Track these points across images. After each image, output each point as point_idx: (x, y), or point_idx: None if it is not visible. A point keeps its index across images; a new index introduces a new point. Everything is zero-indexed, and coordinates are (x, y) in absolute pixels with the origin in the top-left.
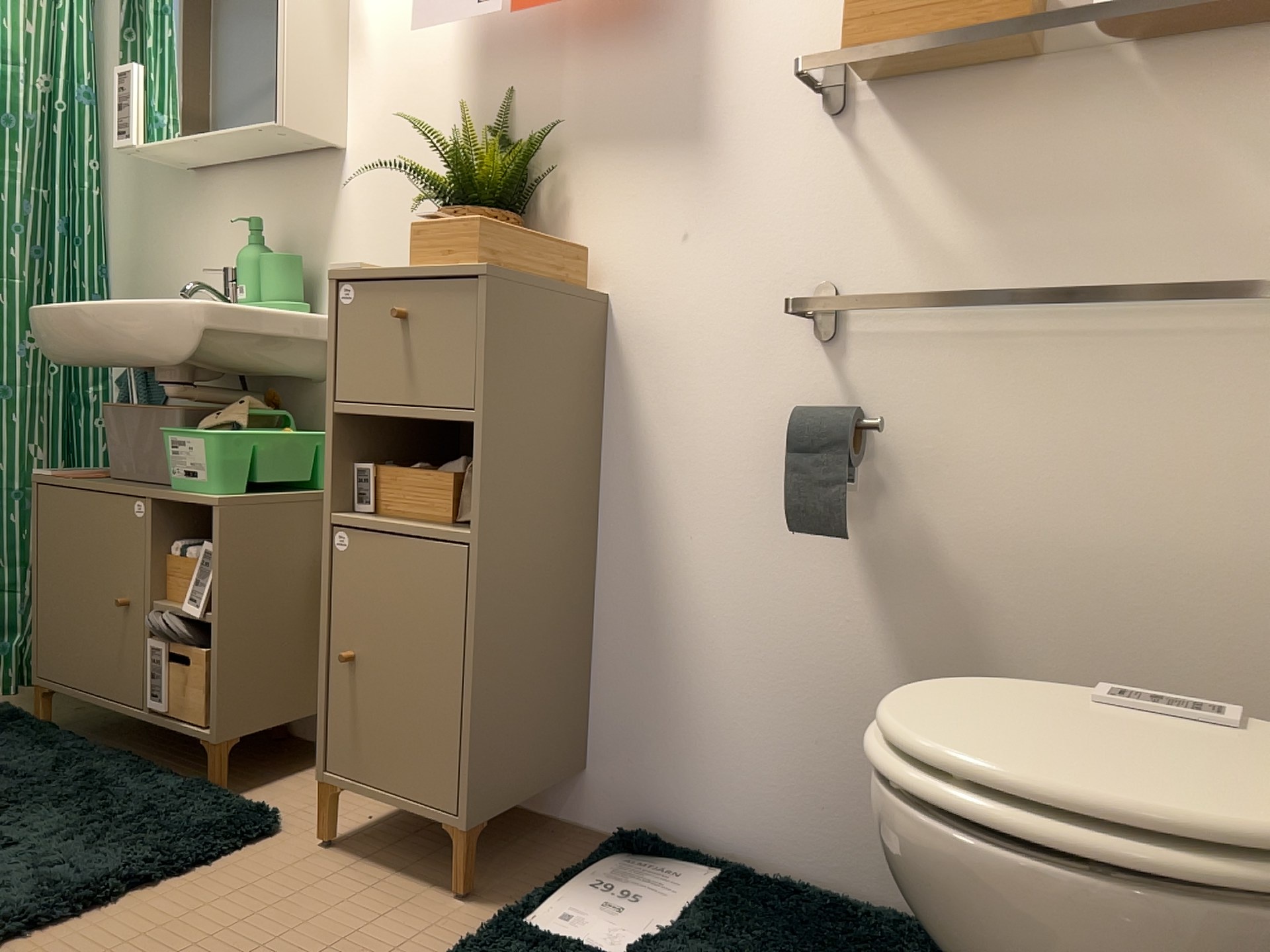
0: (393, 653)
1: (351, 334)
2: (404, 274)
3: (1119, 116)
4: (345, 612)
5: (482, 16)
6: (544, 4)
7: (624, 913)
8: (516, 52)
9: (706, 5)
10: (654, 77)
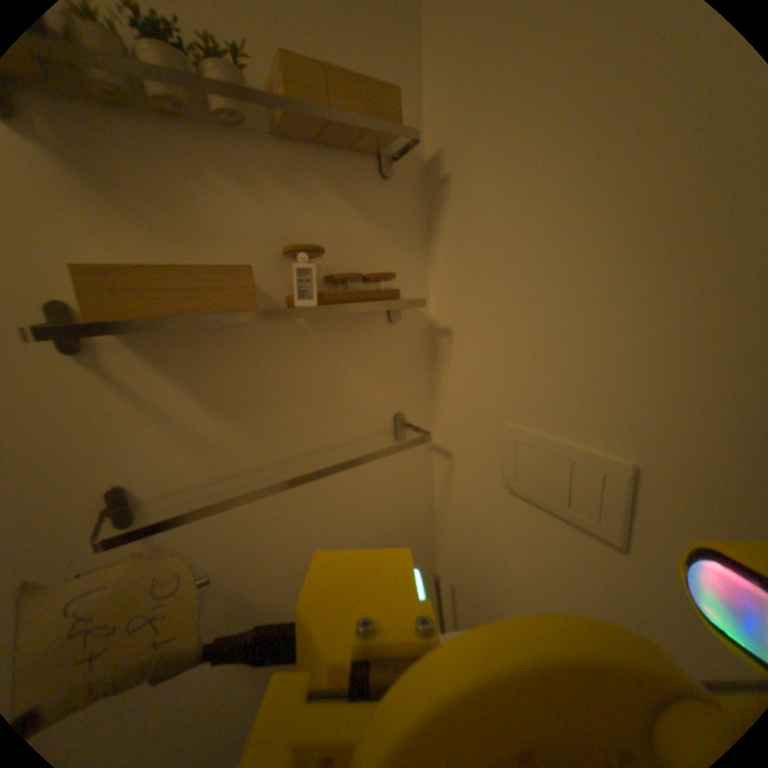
0: None
1: None
2: None
3: (310, 348)
4: None
5: None
6: None
7: None
8: None
9: None
10: None
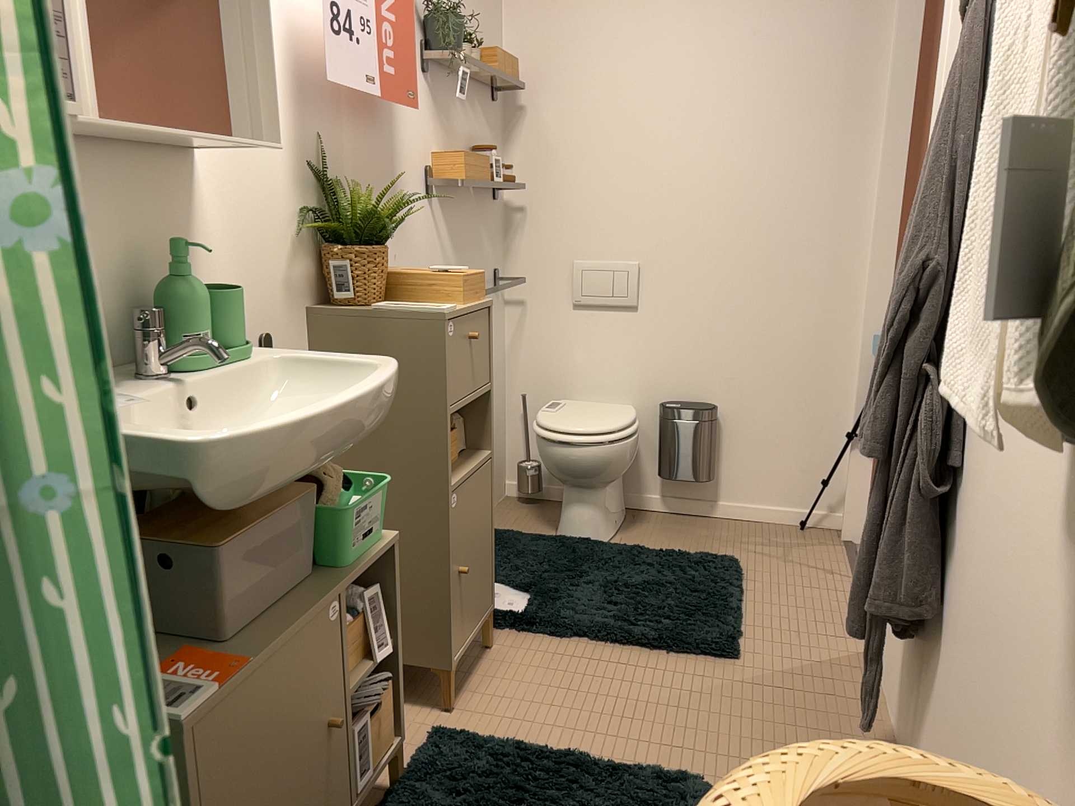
0: (473, 552)
1: (452, 355)
2: (468, 307)
3: (474, 213)
4: (456, 551)
5: (370, 89)
6: (392, 98)
7: (505, 594)
8: (318, 100)
9: (394, 115)
10: (380, 152)
